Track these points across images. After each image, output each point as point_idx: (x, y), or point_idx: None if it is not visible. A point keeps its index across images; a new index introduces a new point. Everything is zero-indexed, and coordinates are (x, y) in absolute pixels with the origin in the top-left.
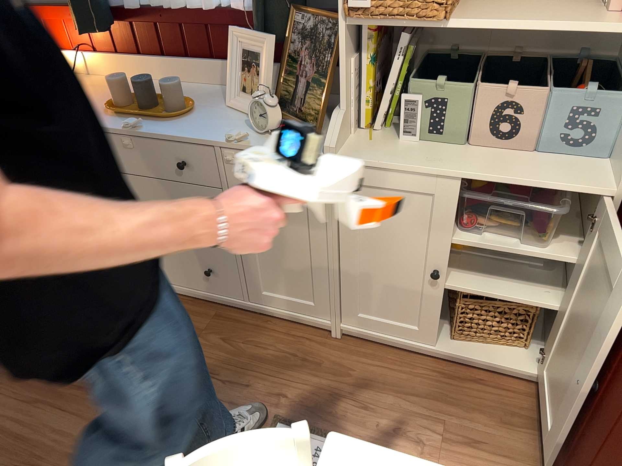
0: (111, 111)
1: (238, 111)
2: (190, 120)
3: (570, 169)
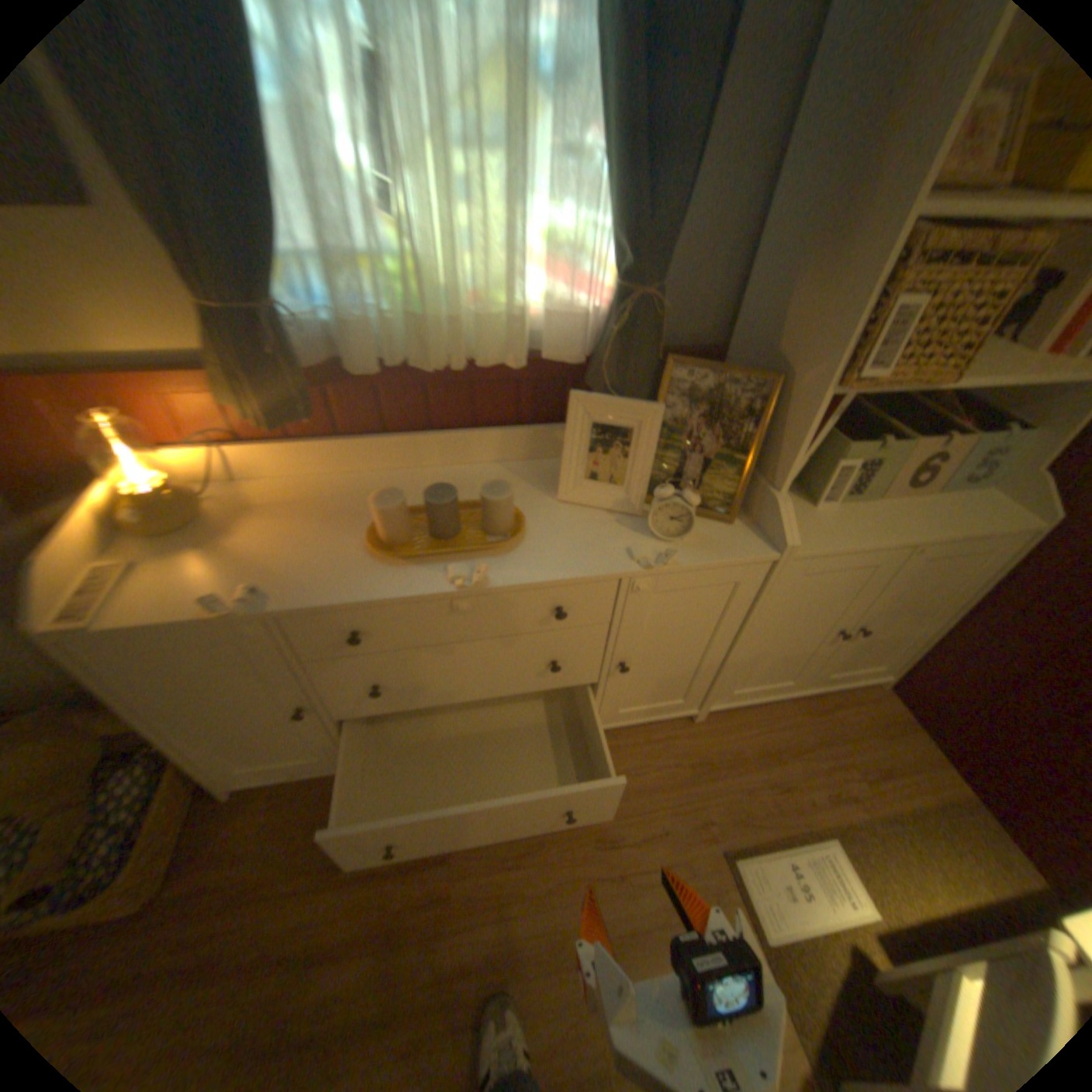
0: (387, 557)
1: (577, 504)
2: (530, 538)
3: (987, 506)
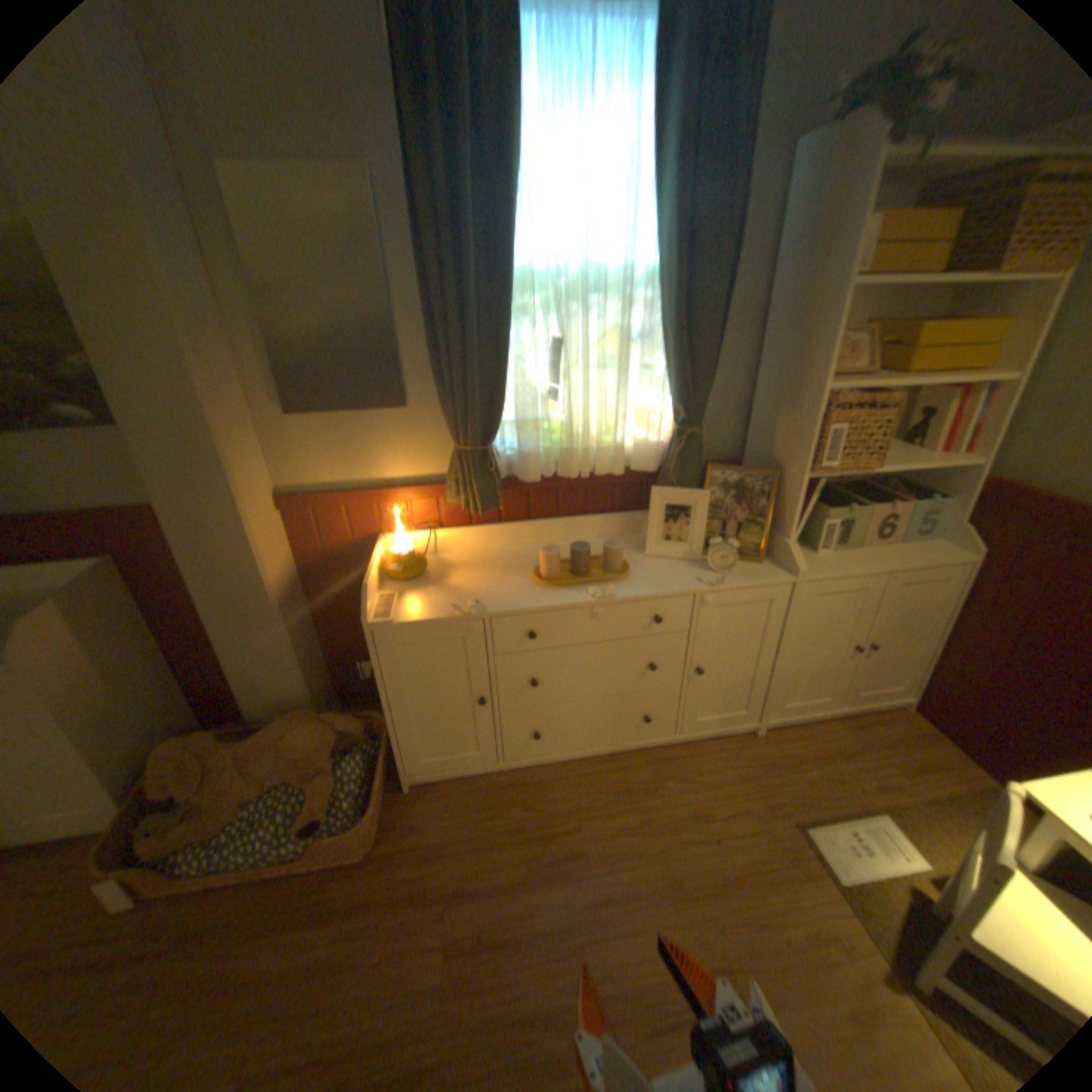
0: (550, 584)
1: (658, 557)
2: (632, 575)
3: (935, 550)
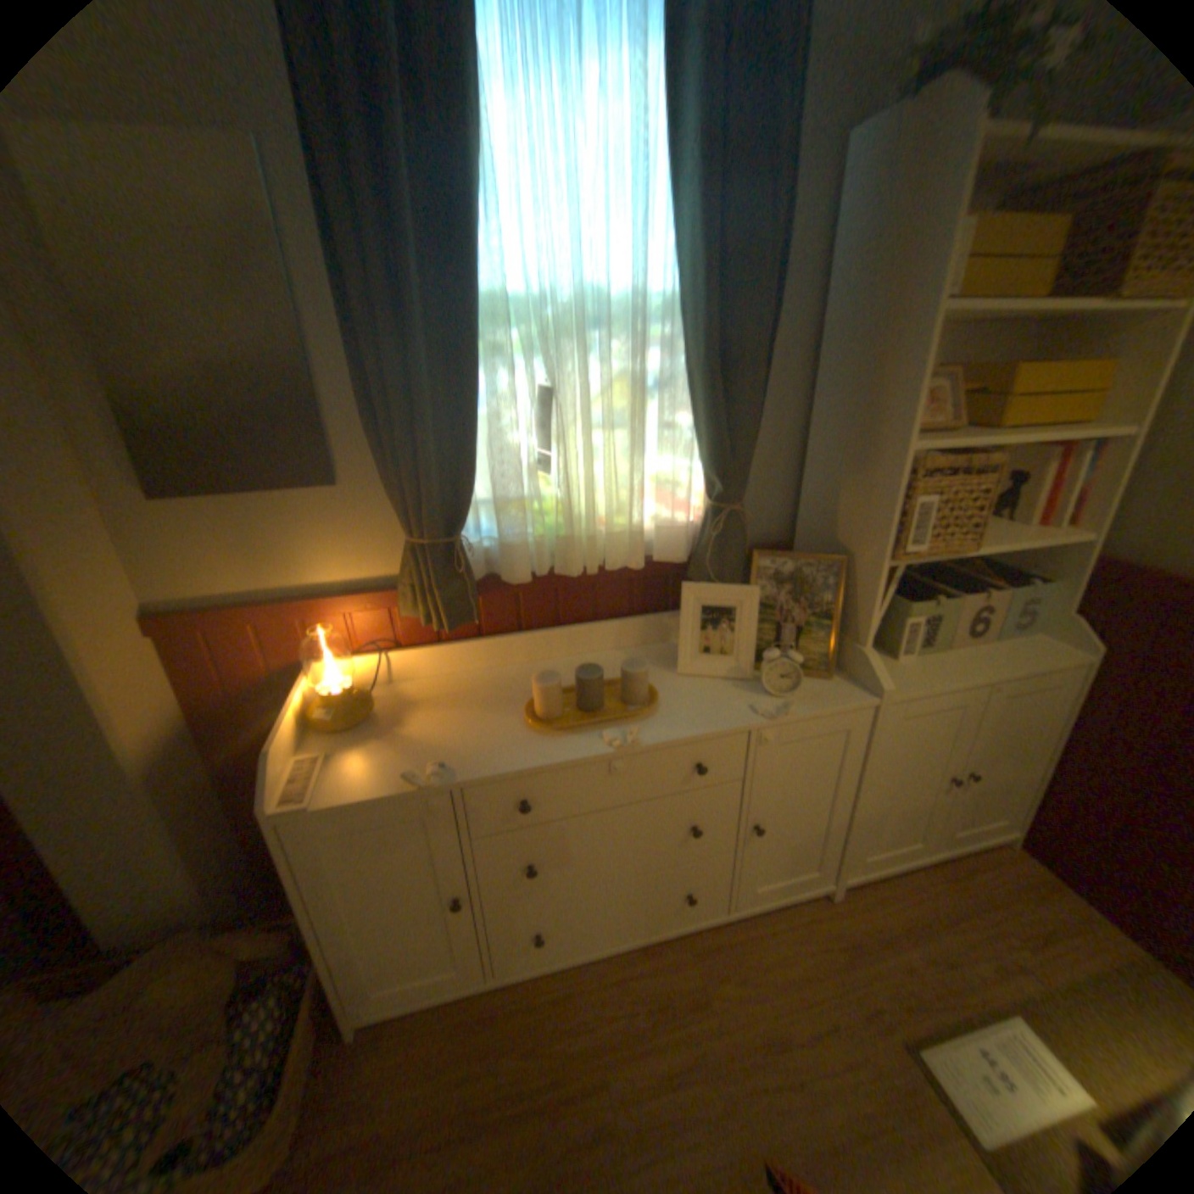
0: (550, 729)
1: (696, 676)
2: (664, 705)
3: (1041, 649)
